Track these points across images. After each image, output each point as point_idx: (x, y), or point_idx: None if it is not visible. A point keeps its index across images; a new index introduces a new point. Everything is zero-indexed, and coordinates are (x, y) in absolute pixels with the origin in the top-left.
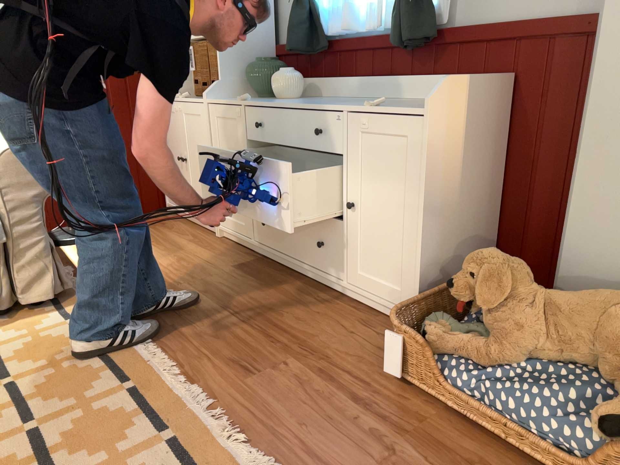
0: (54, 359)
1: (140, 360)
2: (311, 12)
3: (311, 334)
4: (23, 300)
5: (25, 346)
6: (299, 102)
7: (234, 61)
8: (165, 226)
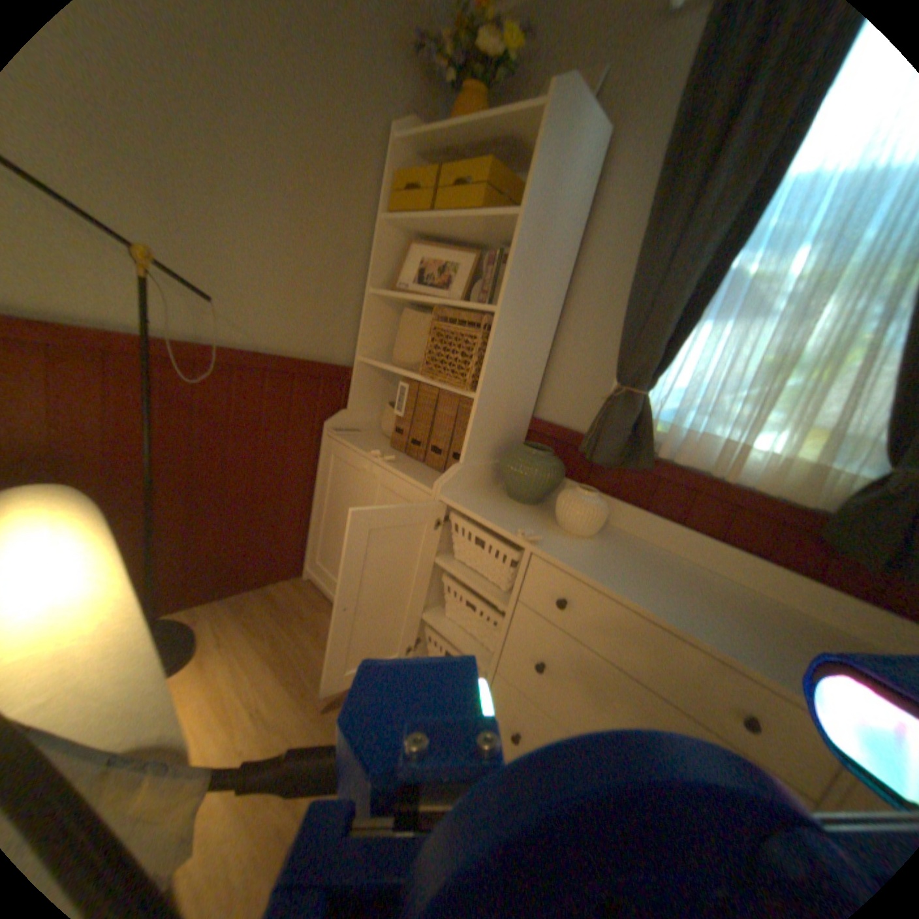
0: None
1: None
2: (649, 416)
3: None
4: None
5: None
6: (671, 607)
7: (488, 436)
8: (308, 628)
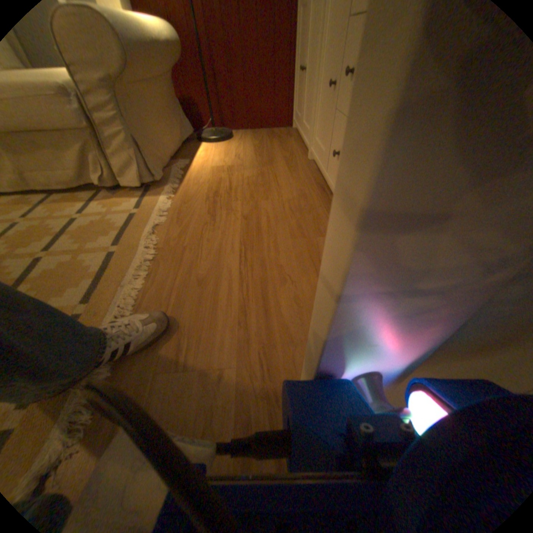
0: (82, 247)
1: (119, 281)
2: None
3: (293, 338)
4: (120, 182)
5: (86, 225)
6: None
7: None
8: (280, 140)
